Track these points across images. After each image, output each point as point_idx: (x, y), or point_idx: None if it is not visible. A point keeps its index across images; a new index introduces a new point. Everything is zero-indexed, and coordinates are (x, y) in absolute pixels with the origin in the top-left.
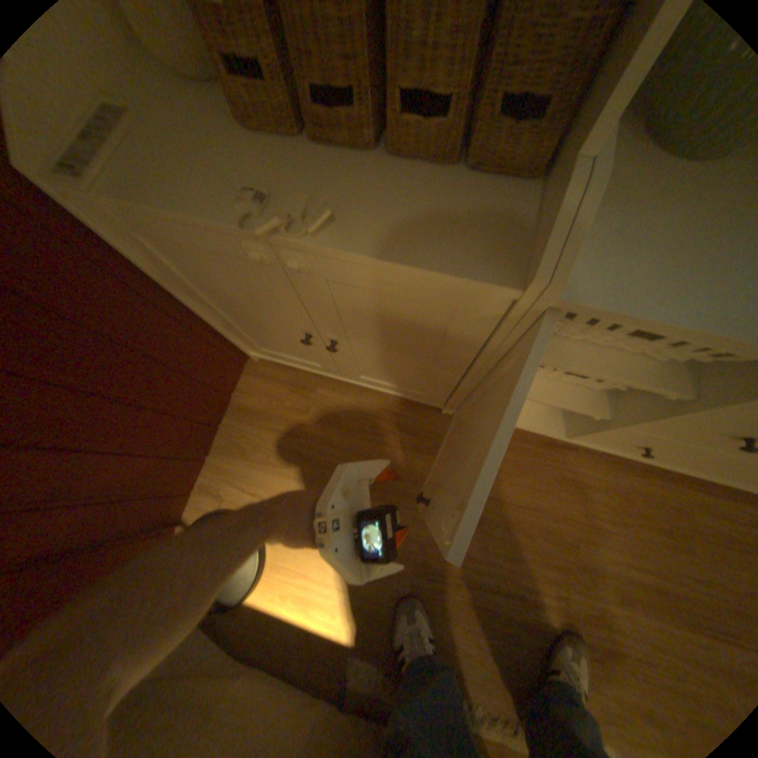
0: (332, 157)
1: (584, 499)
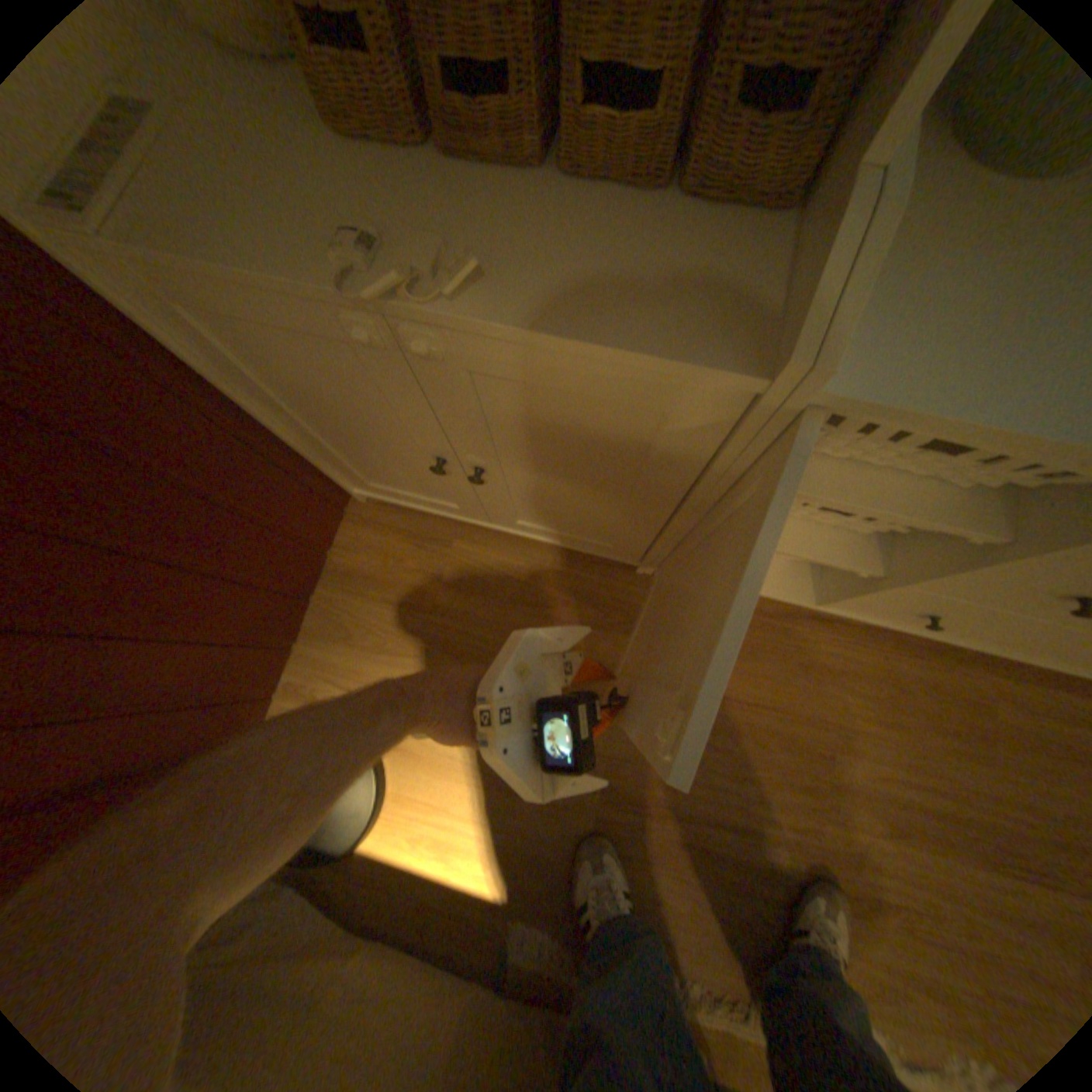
0: (475, 179)
1: (841, 691)
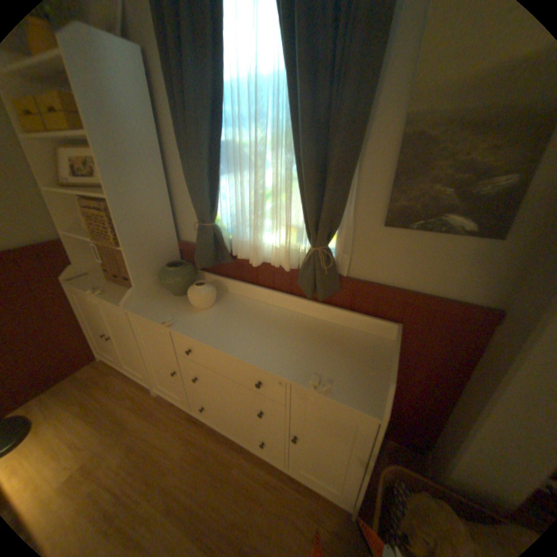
0: (113, 286)
1: (184, 449)
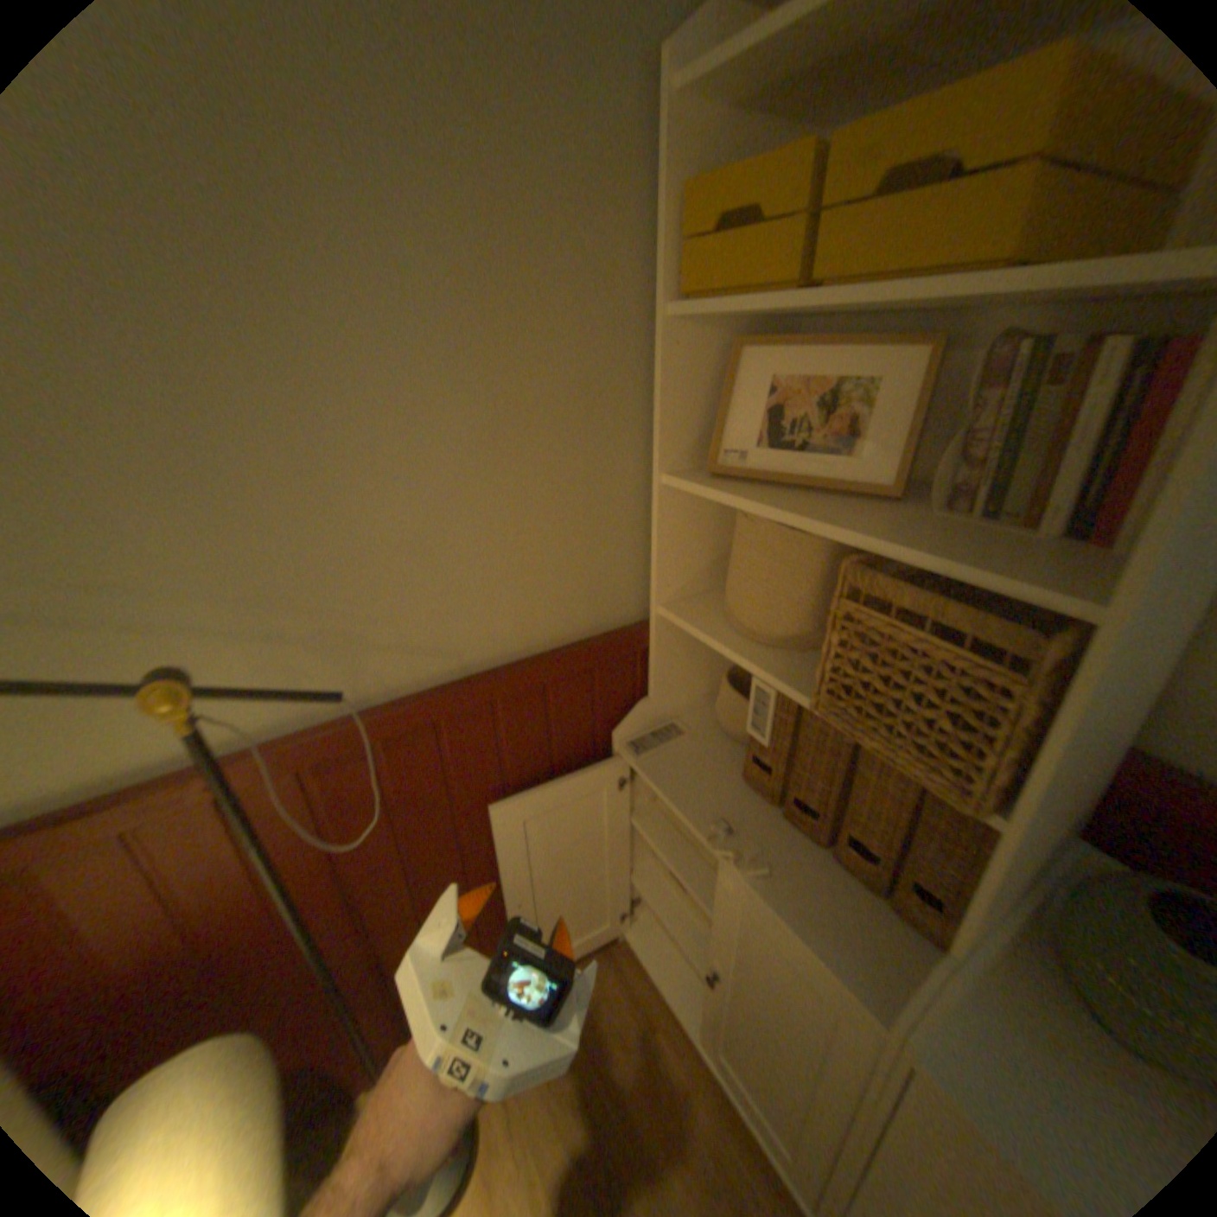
0: (790, 837)
1: None
